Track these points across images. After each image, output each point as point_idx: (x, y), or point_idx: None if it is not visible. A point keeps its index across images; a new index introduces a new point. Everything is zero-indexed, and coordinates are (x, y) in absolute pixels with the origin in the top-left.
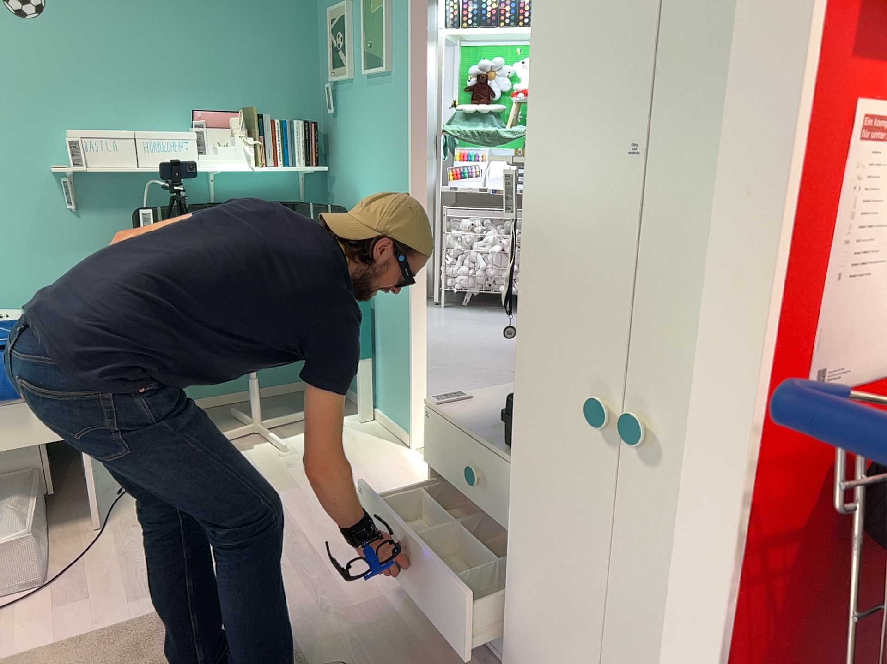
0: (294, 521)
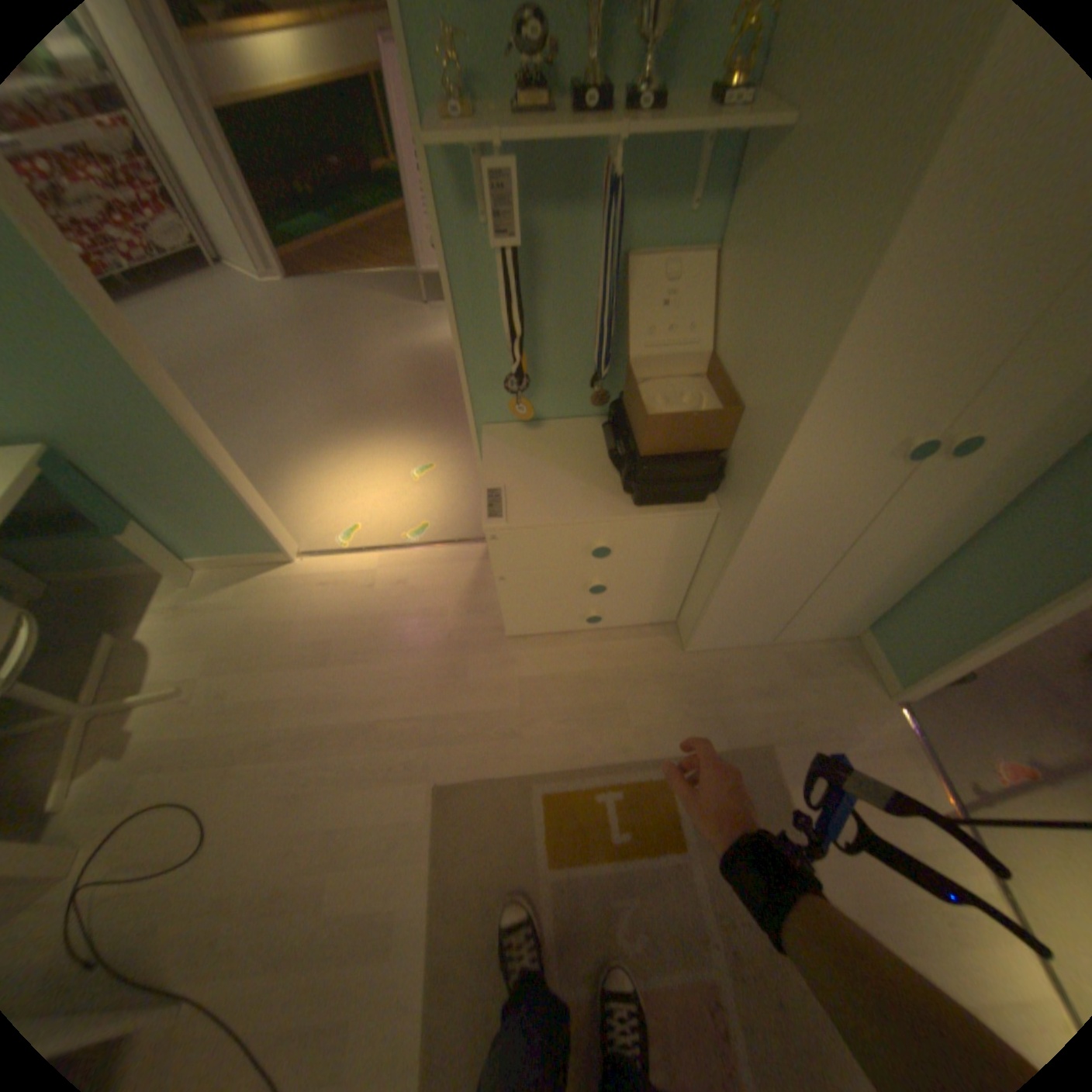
0: (347, 724)
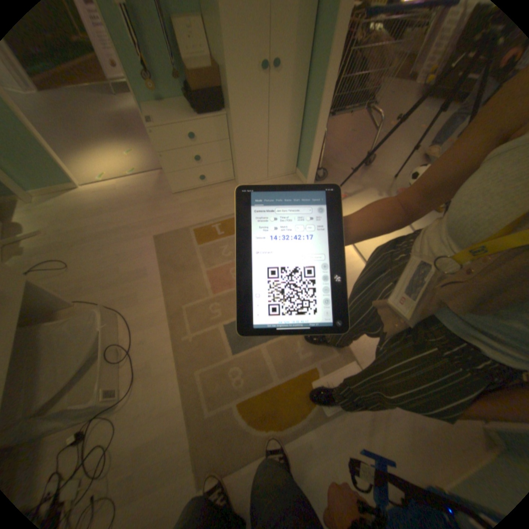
0: (115, 228)
